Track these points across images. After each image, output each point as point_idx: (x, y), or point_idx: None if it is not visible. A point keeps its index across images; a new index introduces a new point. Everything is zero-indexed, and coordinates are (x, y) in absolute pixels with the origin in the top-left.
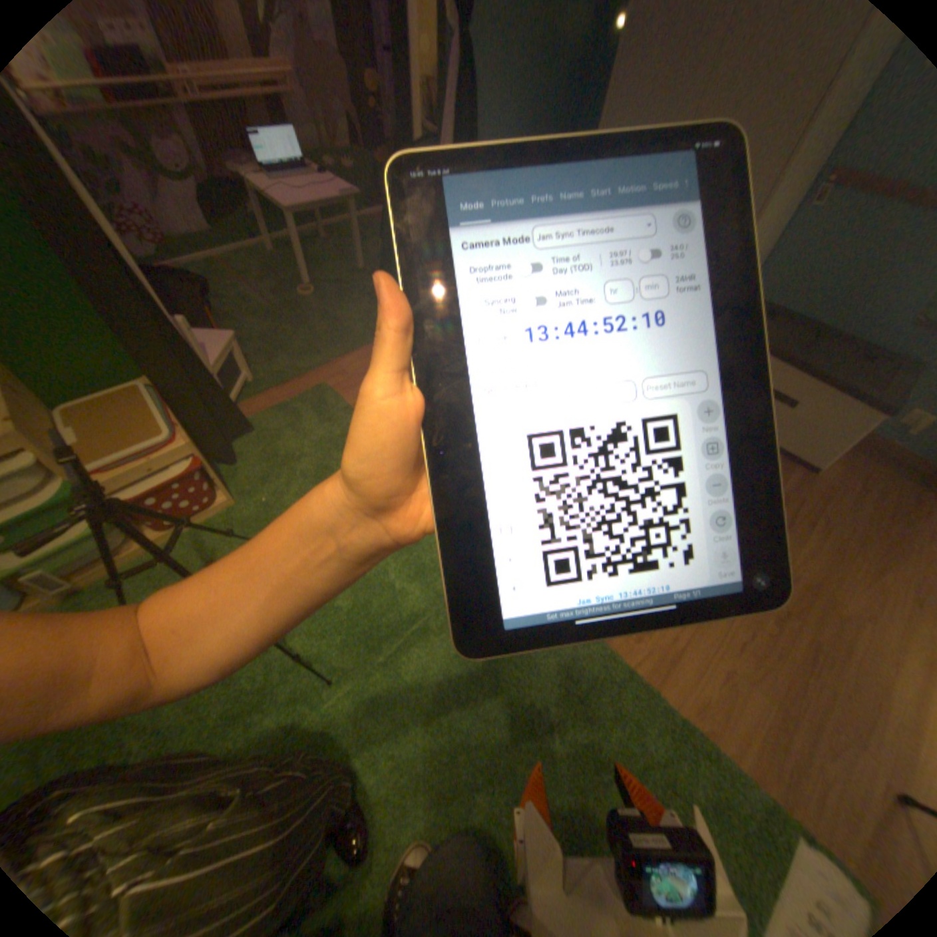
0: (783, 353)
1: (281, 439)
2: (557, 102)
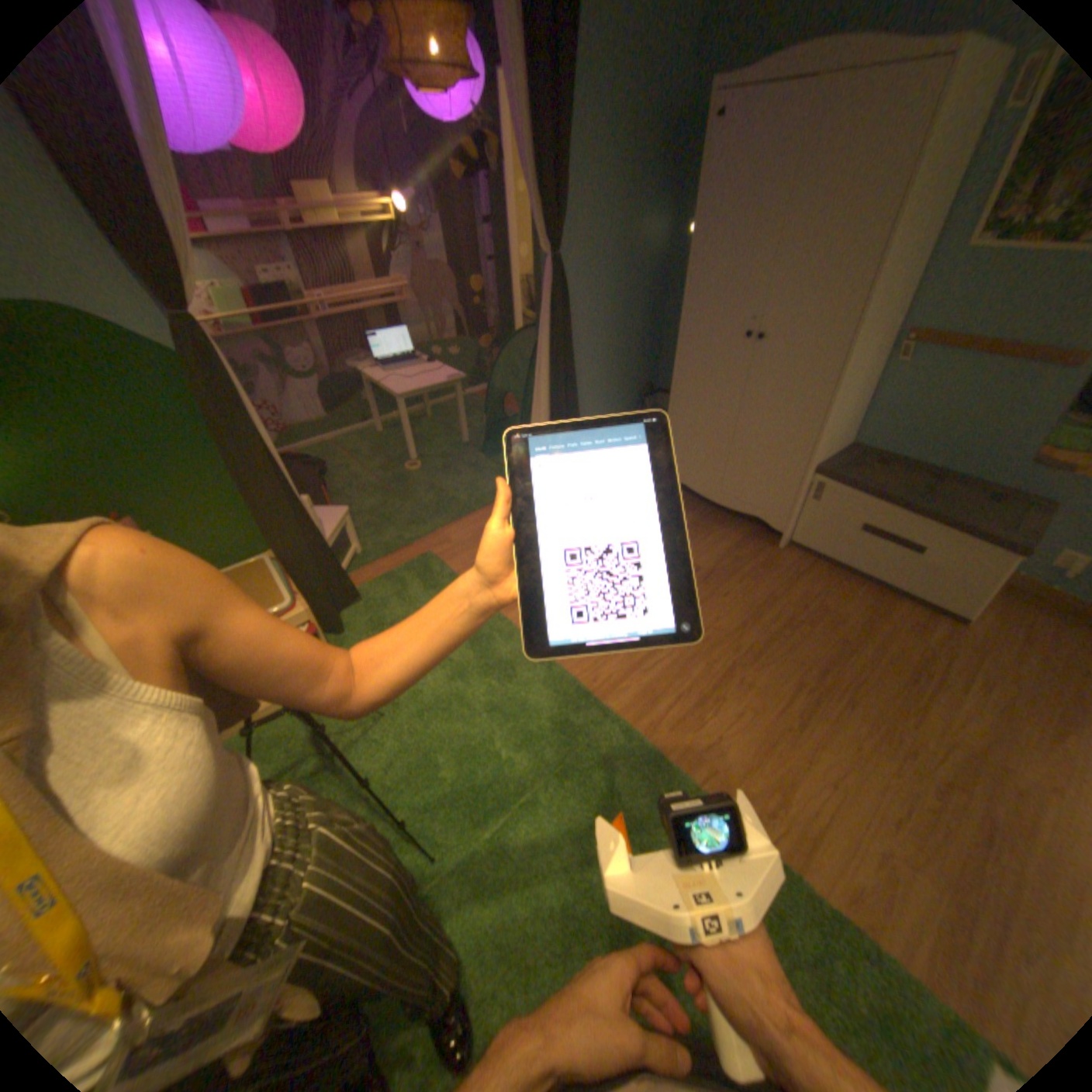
0: (896, 498)
1: (386, 607)
2: (643, 291)
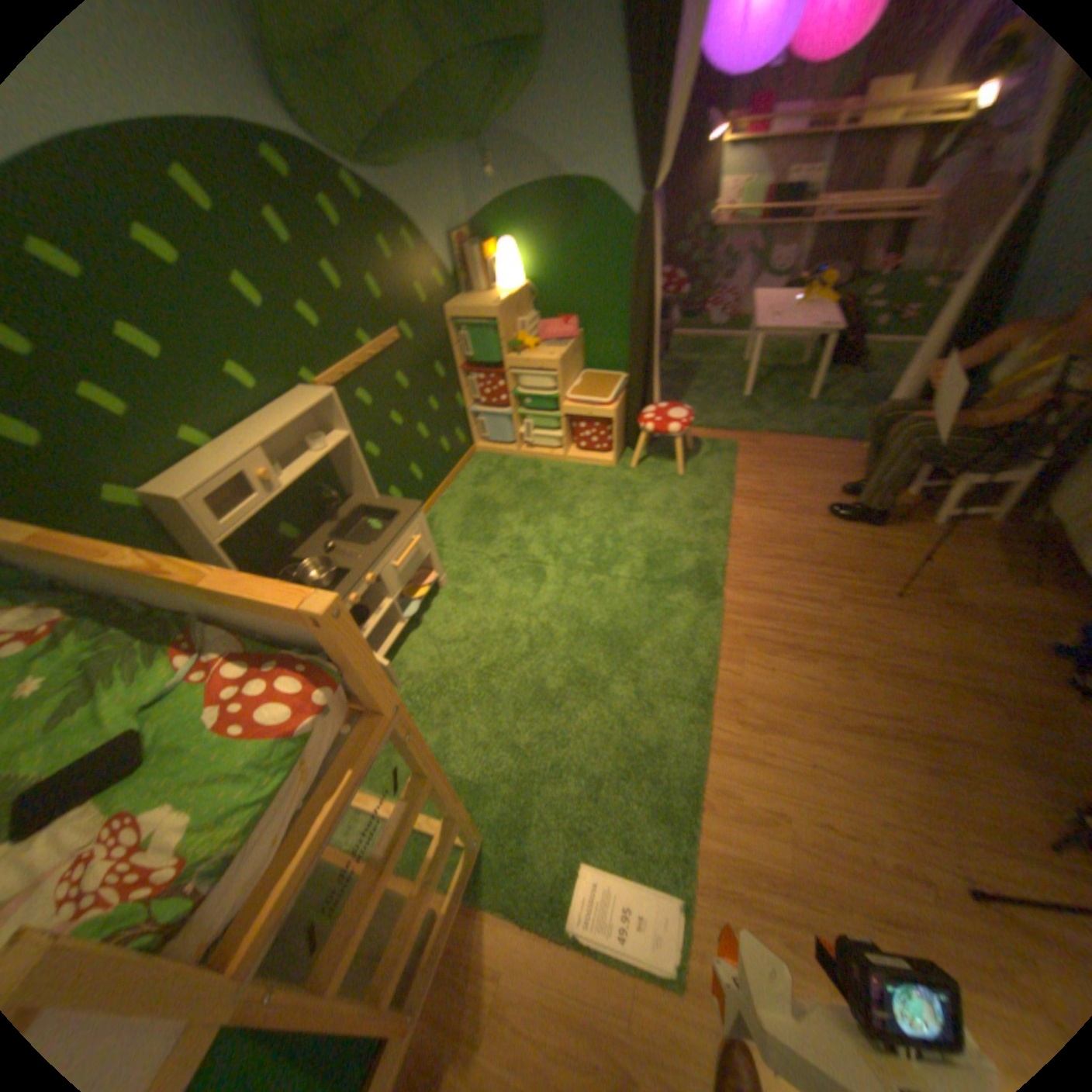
0: None
1: (672, 455)
2: None
